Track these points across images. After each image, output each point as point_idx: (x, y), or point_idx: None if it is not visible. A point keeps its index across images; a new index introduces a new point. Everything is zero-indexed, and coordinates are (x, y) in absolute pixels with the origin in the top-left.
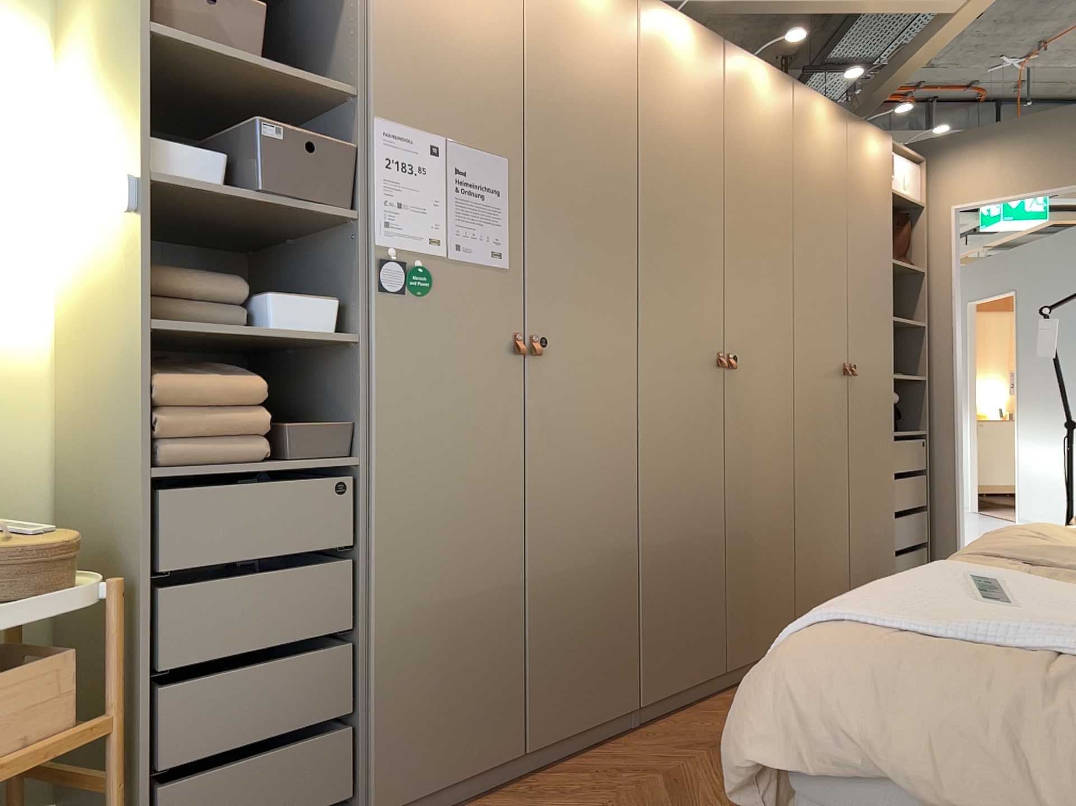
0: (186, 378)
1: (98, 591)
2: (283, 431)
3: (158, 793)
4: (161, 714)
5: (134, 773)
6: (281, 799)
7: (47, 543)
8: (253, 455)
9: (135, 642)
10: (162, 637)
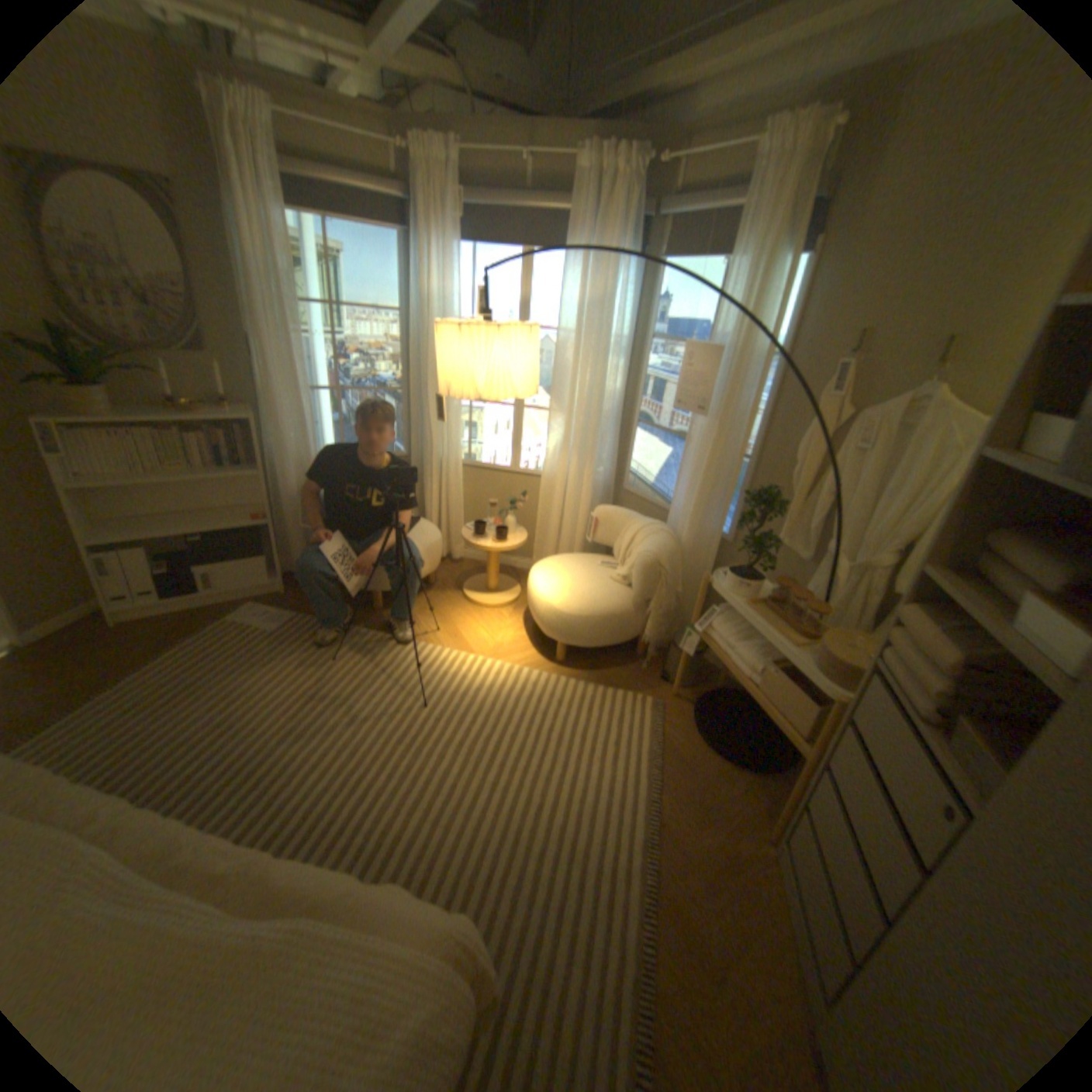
0: (933, 625)
1: (848, 706)
2: (965, 729)
3: (809, 825)
4: (824, 793)
5: (809, 800)
6: (819, 930)
7: (851, 663)
8: (934, 721)
9: (837, 746)
10: (841, 758)
